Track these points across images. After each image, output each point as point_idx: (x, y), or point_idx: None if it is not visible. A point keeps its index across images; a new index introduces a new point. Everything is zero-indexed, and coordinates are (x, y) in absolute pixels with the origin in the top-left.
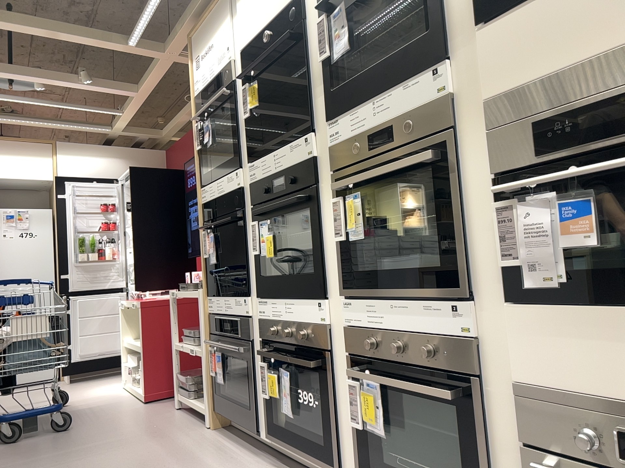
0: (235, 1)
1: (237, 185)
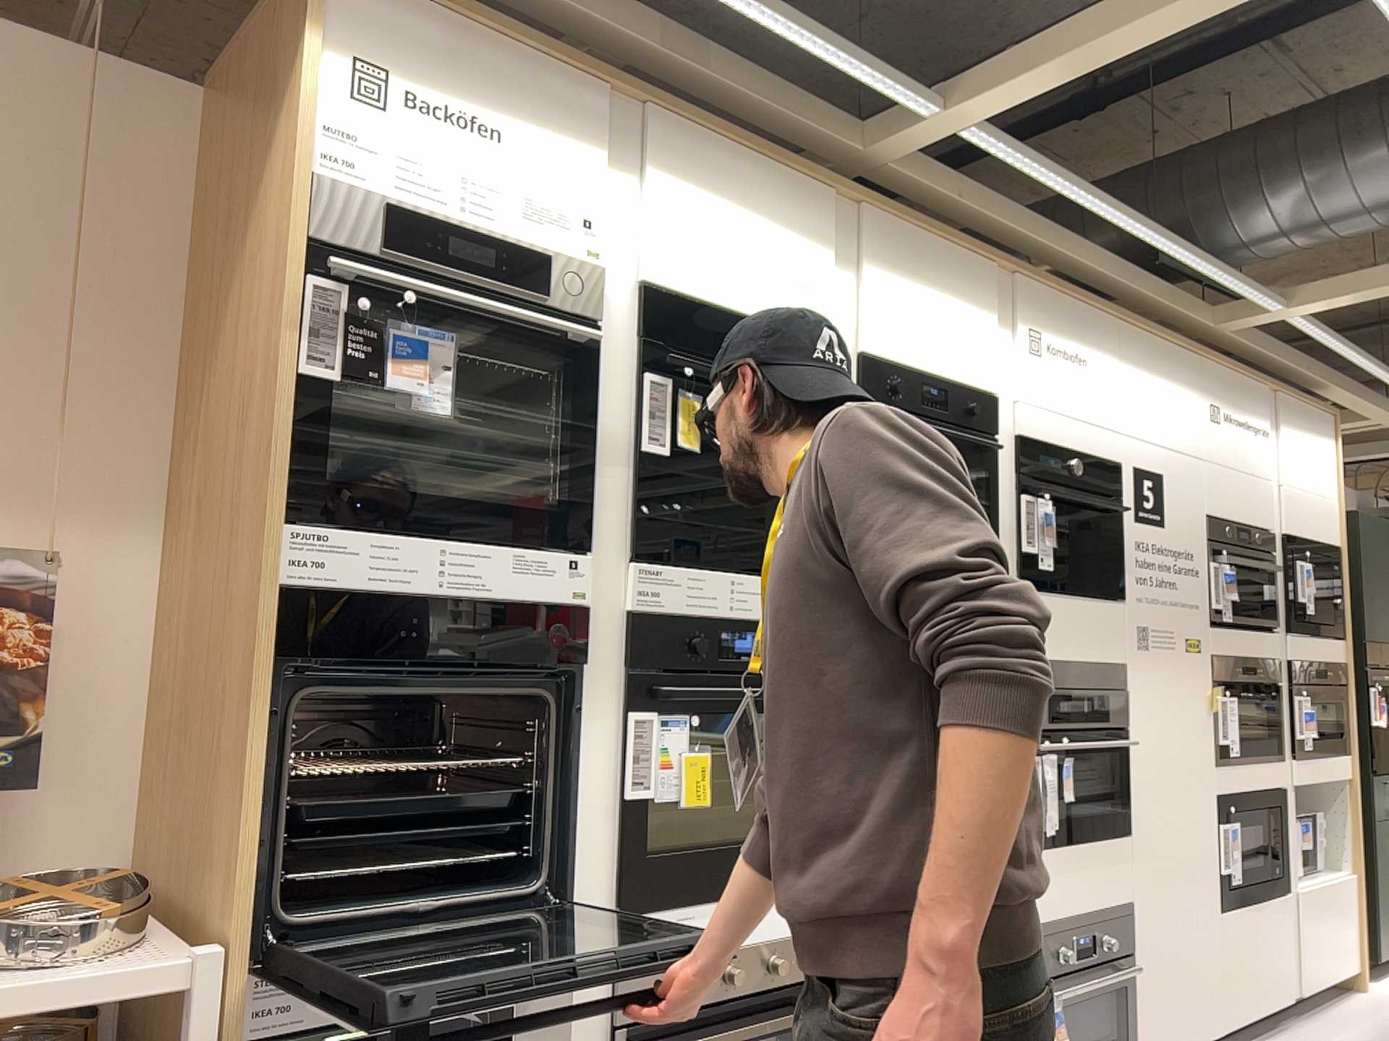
0: (631, 151)
1: (581, 596)
